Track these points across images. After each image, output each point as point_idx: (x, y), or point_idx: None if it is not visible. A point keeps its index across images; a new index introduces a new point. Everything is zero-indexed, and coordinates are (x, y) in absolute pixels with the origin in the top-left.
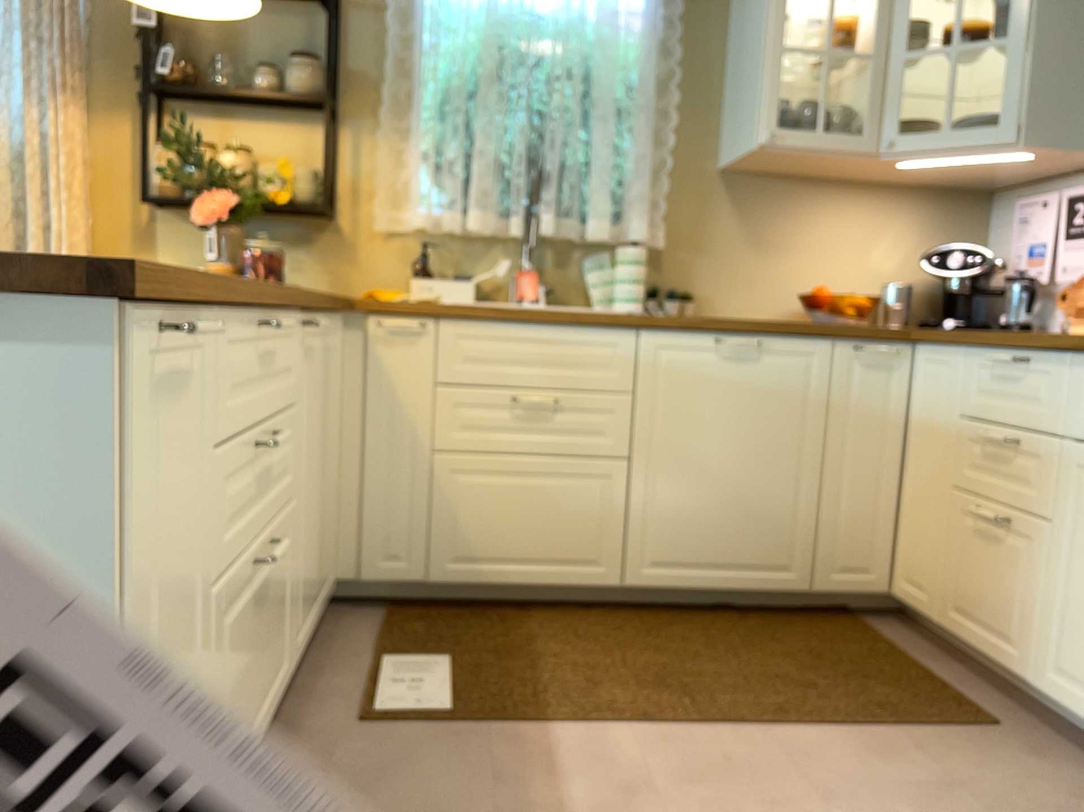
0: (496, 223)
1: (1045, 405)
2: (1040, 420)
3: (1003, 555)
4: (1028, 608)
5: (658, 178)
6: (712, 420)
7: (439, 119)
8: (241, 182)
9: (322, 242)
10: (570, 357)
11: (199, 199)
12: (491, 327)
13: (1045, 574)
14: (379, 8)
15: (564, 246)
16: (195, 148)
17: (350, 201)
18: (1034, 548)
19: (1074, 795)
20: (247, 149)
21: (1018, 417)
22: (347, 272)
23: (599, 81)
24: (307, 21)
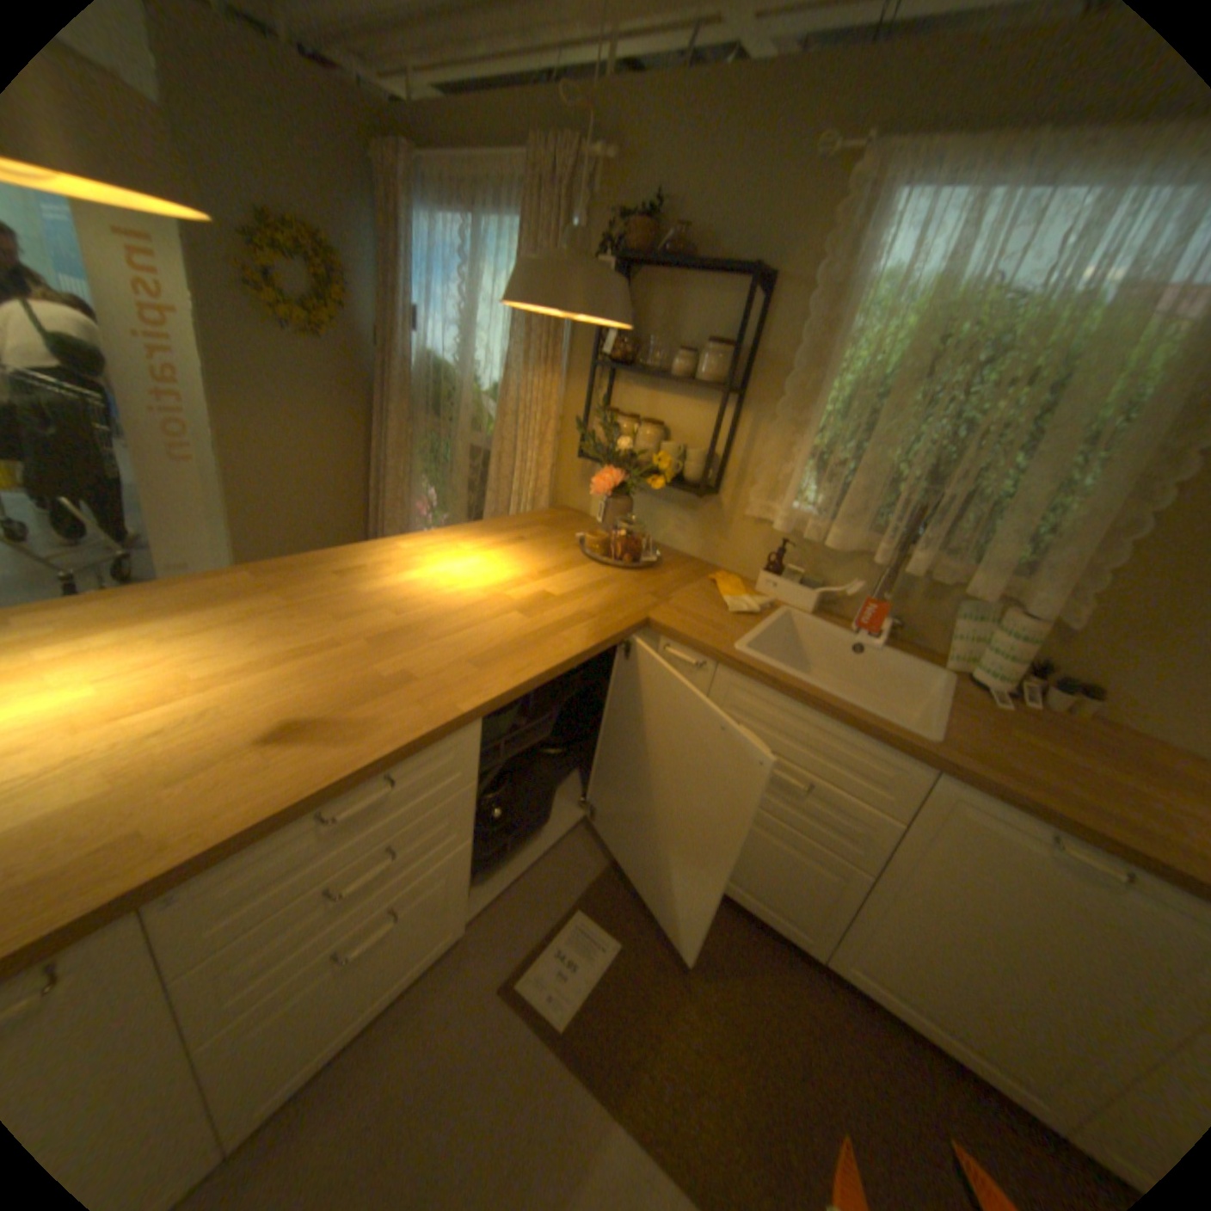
0: (864, 541)
1: None
2: None
3: None
4: None
5: (1120, 539)
6: (1004, 910)
7: (841, 415)
8: (633, 460)
9: (702, 511)
10: (843, 757)
11: (601, 469)
12: (768, 692)
13: None
14: (815, 280)
15: (944, 580)
16: (607, 425)
17: (734, 481)
18: None
19: None
20: (665, 418)
21: None
22: (717, 542)
23: (1074, 399)
24: (739, 296)
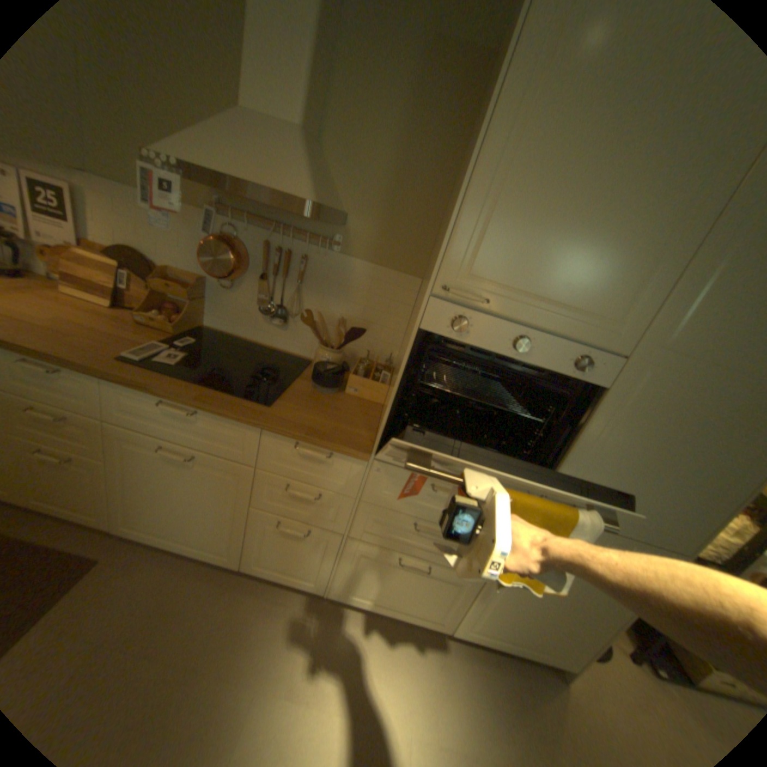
0: None
1: (77, 399)
2: (77, 408)
3: (66, 475)
4: (94, 500)
5: None
6: None
7: None
8: None
9: None
10: None
11: None
12: None
13: (102, 485)
14: None
15: None
16: None
17: None
18: (90, 473)
19: (150, 585)
20: None
21: (56, 402)
22: None
23: None
24: None
